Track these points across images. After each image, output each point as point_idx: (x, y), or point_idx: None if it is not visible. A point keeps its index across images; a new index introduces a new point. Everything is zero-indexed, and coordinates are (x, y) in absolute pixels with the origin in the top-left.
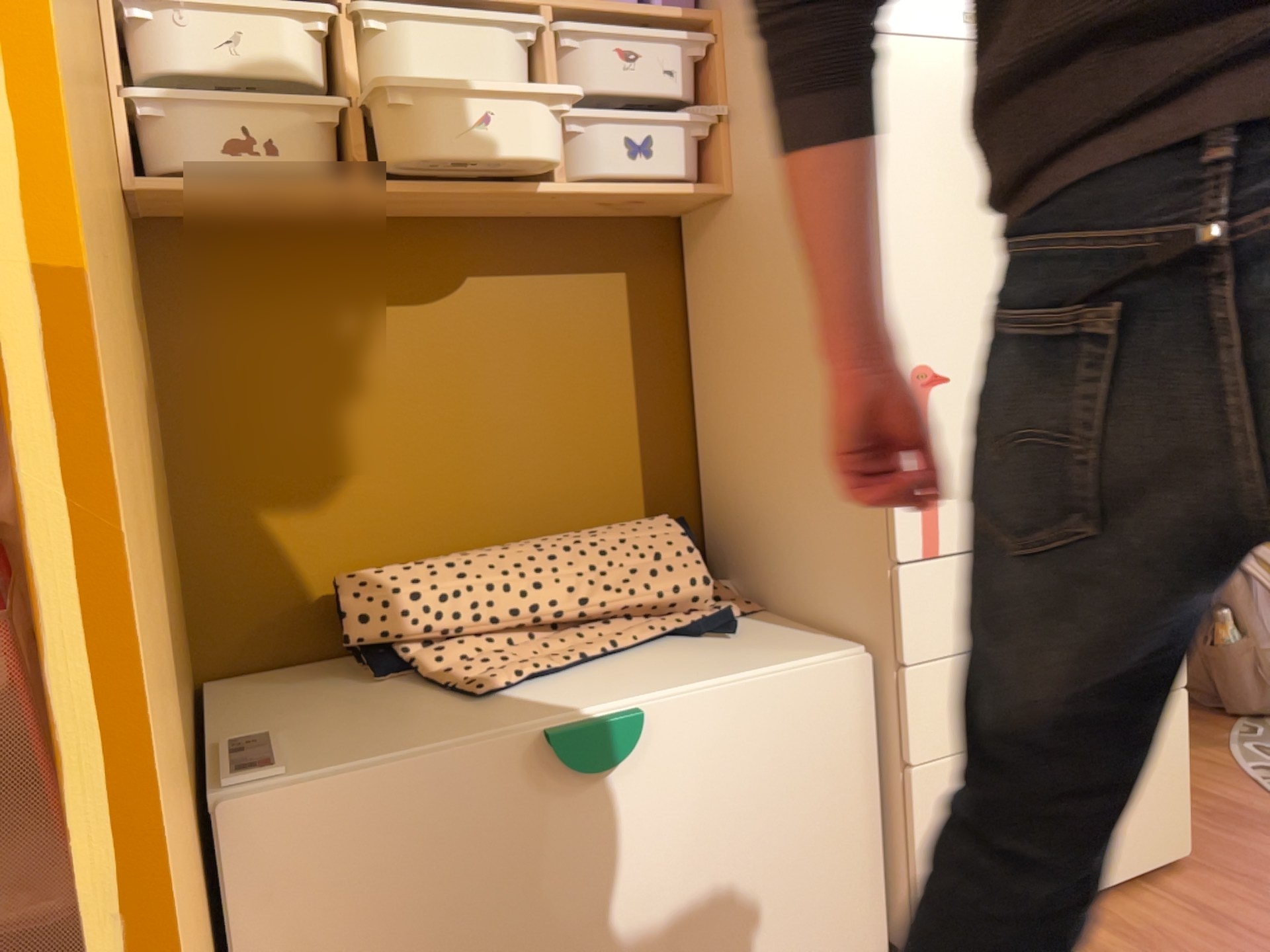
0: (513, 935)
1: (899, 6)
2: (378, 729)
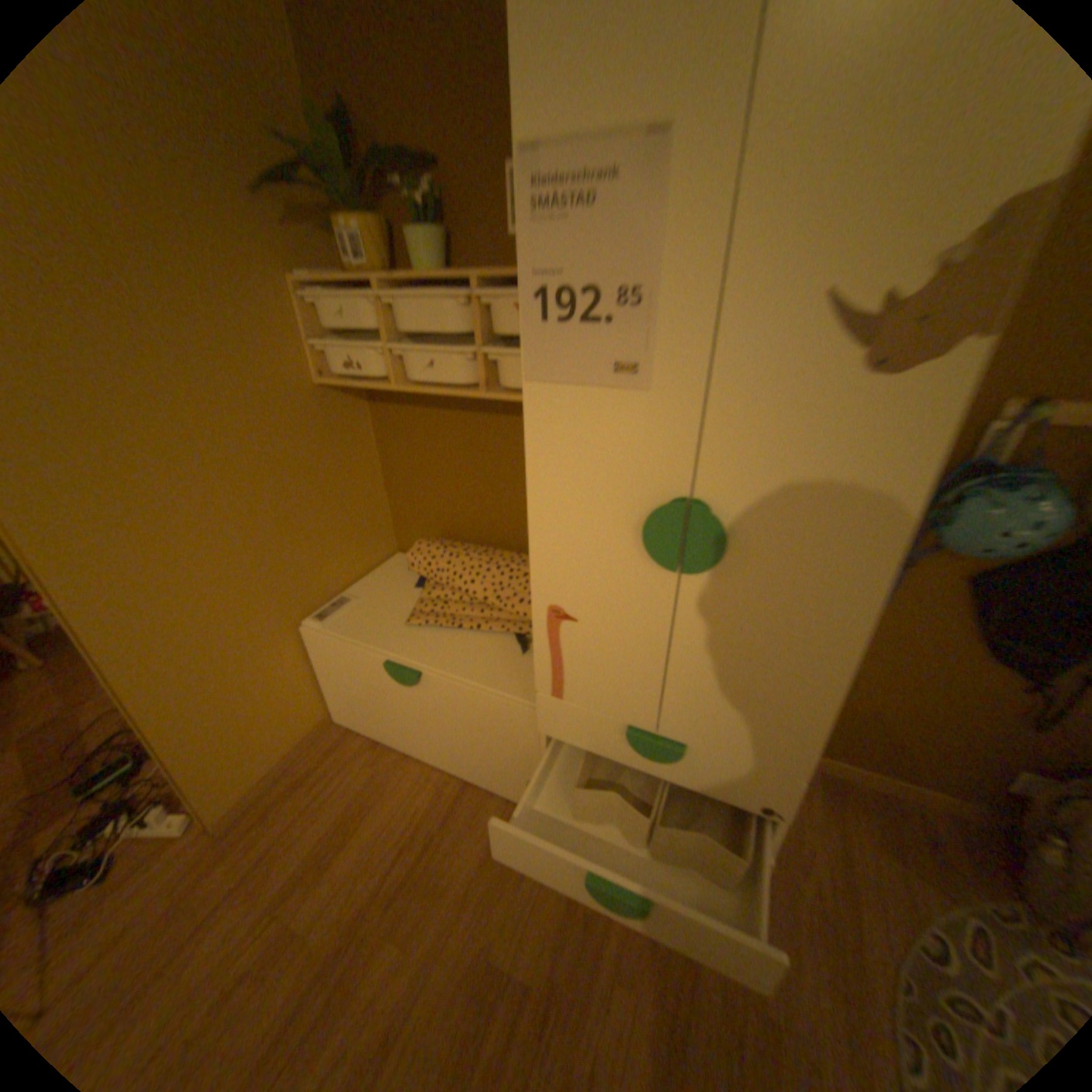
0: (387, 708)
1: (546, 357)
2: (371, 617)
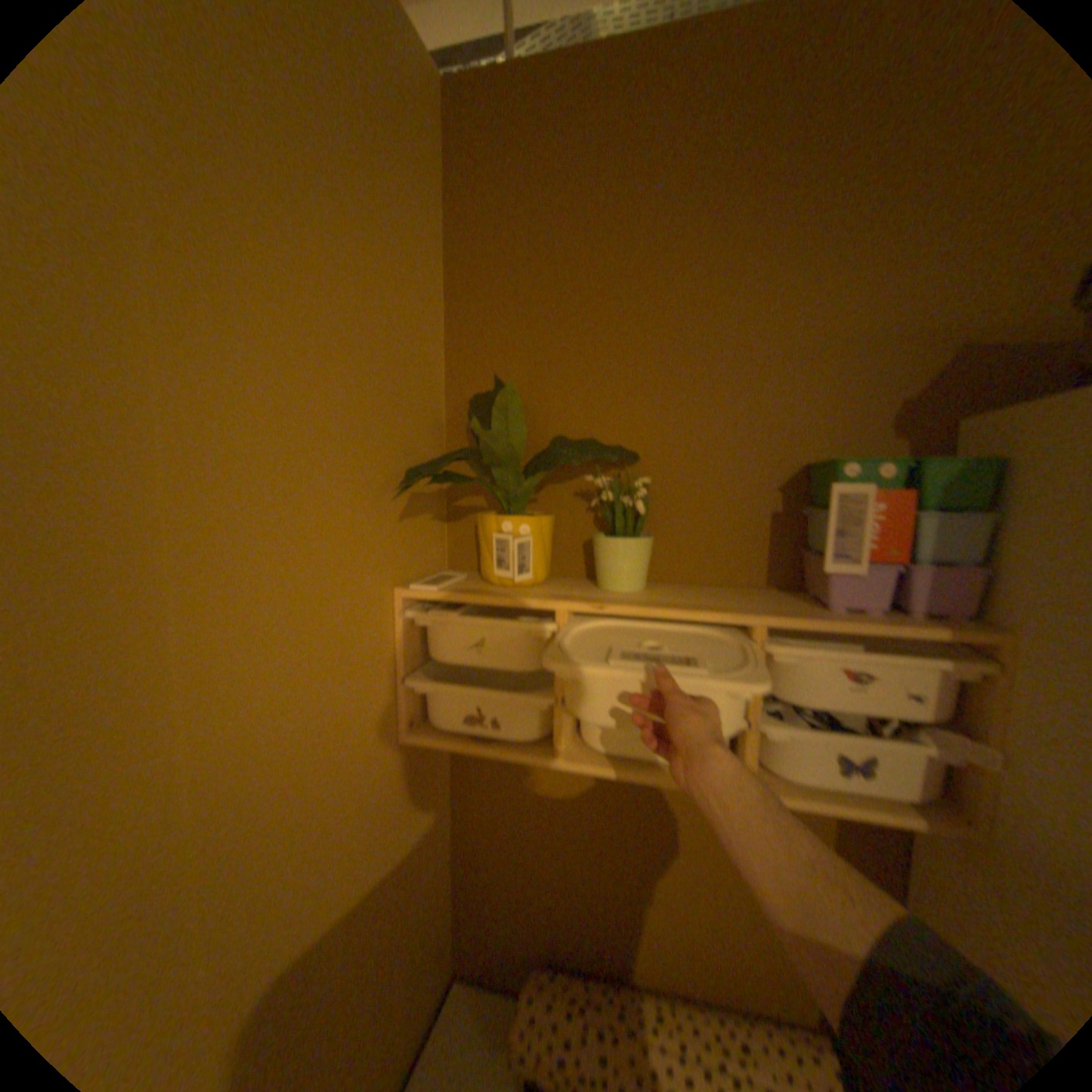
0: None
1: None
2: None
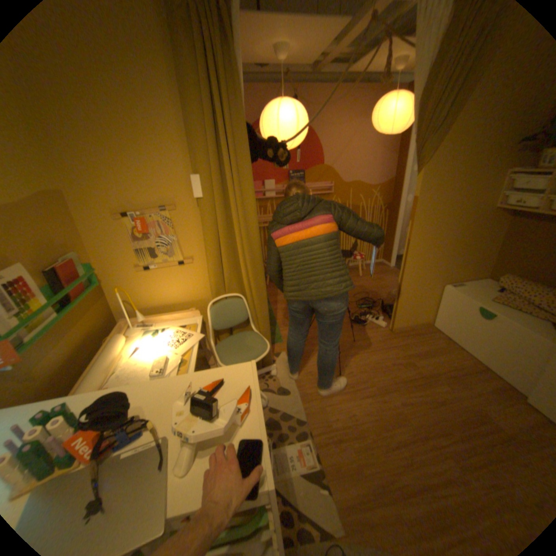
0: (466, 326)
1: None
2: (475, 293)
